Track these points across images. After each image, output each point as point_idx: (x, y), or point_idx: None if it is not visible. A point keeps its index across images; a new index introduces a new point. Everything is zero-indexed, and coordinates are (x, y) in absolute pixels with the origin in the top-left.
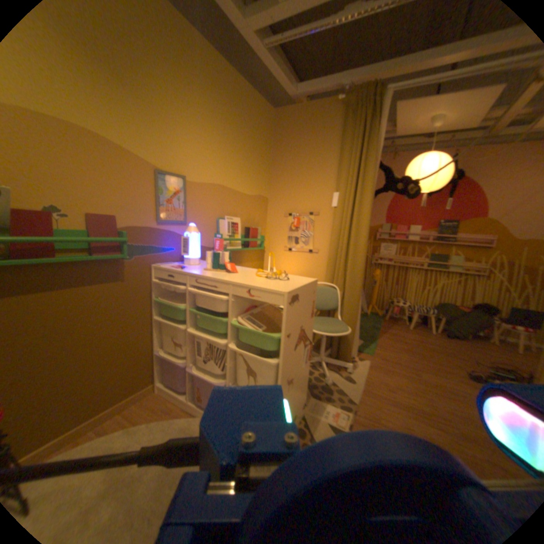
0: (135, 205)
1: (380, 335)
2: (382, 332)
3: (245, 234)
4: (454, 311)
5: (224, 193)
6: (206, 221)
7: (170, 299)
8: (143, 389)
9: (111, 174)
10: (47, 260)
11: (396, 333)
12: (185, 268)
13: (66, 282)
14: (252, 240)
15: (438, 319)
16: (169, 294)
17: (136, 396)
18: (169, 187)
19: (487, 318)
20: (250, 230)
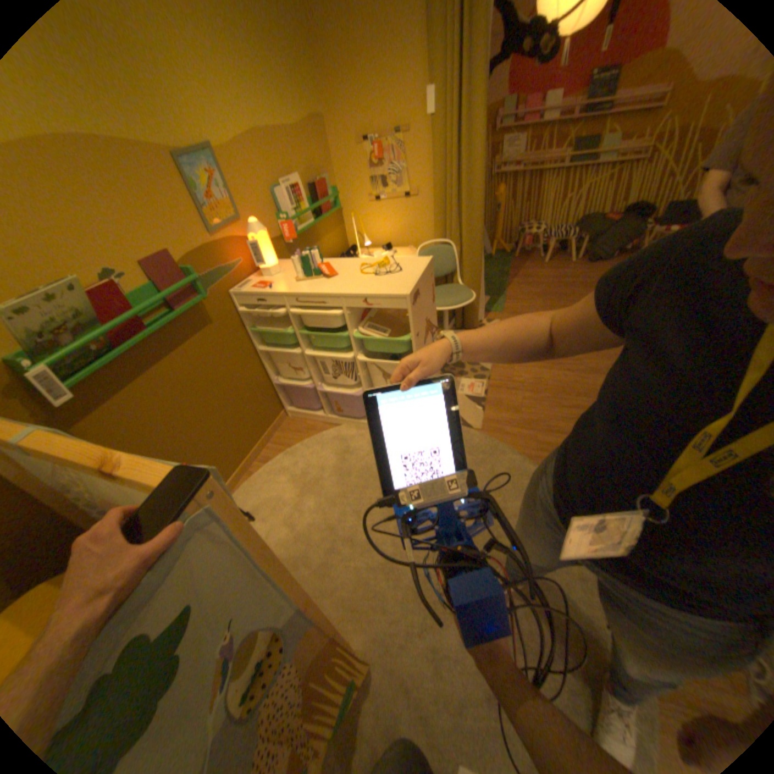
0: (174, 222)
1: (508, 282)
2: (510, 276)
3: (309, 194)
4: (599, 223)
5: (262, 141)
6: (258, 200)
7: (264, 323)
8: (276, 417)
9: (128, 189)
10: (141, 334)
11: (527, 274)
12: (269, 283)
13: (163, 346)
14: (322, 202)
15: (580, 238)
16: (259, 317)
17: (272, 424)
18: (196, 171)
19: (638, 224)
20: (314, 187)
